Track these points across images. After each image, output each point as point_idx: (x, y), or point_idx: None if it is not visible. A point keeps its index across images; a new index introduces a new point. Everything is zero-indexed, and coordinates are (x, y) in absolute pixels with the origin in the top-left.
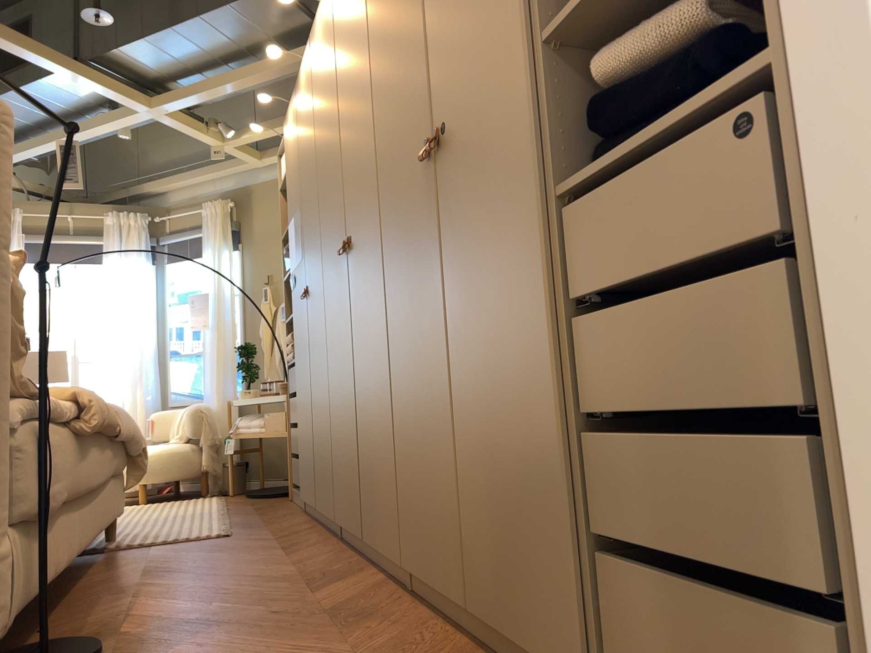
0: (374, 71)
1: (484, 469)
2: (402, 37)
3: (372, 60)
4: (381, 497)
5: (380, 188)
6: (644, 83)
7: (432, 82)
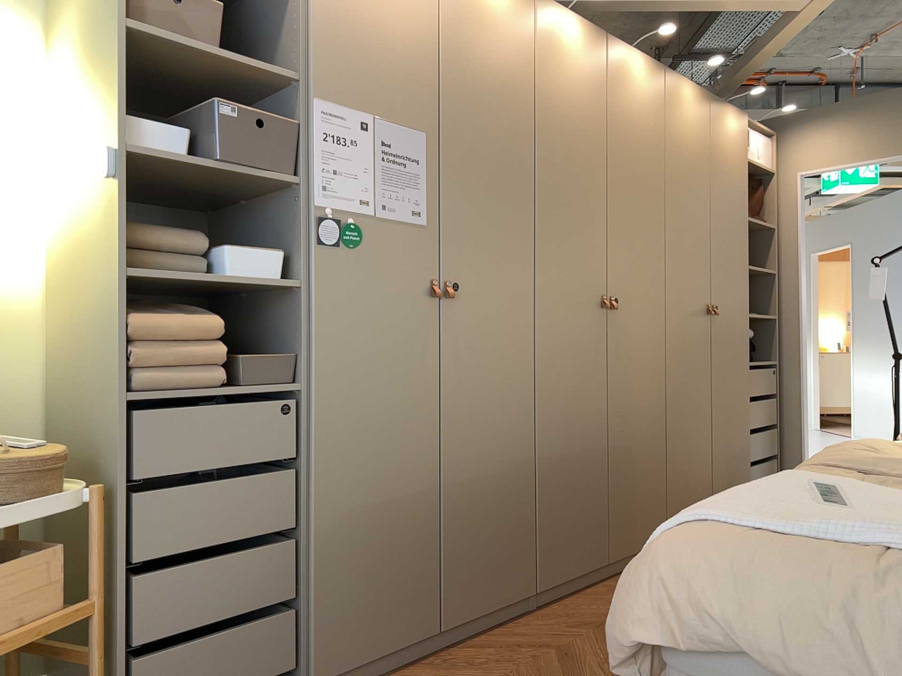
0: (669, 206)
1: (728, 458)
2: (698, 224)
3: (667, 195)
4: (644, 515)
5: (667, 290)
6: (751, 341)
7: (714, 275)
